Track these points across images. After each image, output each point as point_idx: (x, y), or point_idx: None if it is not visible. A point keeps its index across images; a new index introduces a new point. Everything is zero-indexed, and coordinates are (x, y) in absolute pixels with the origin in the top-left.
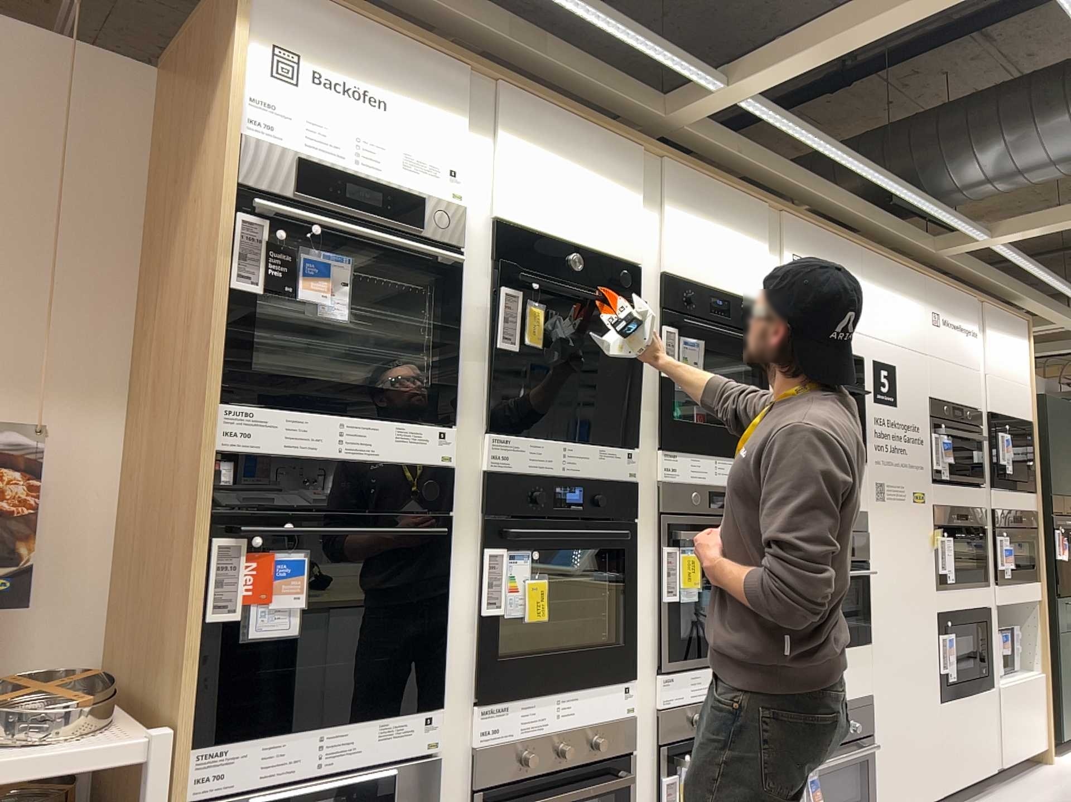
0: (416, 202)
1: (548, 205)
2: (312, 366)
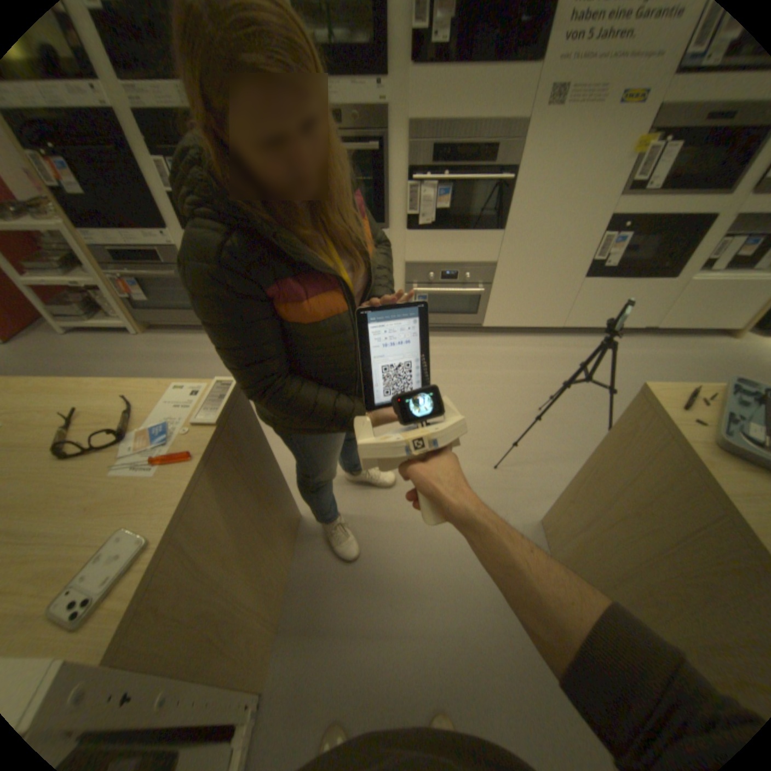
0: None
1: None
2: None
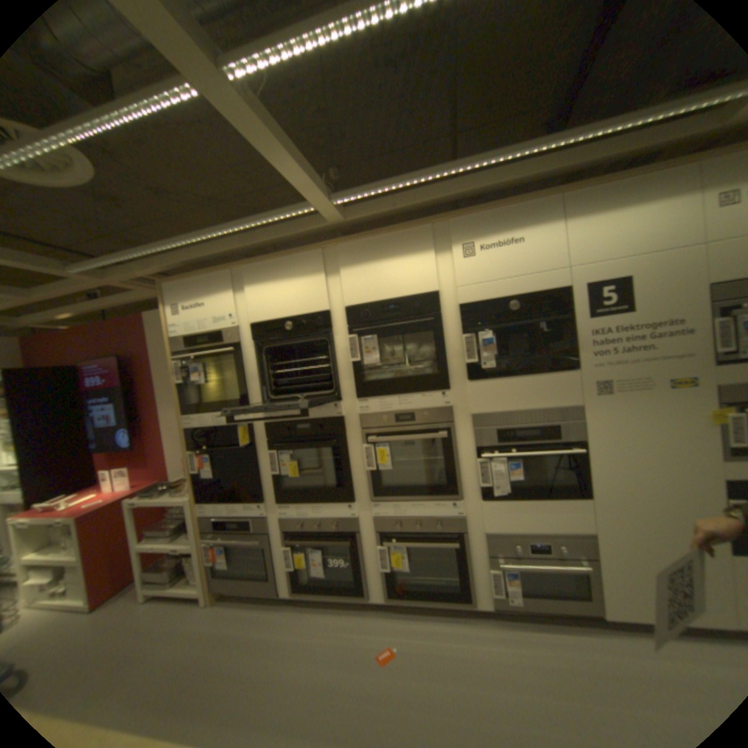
0: (216, 333)
1: (271, 304)
2: (207, 398)
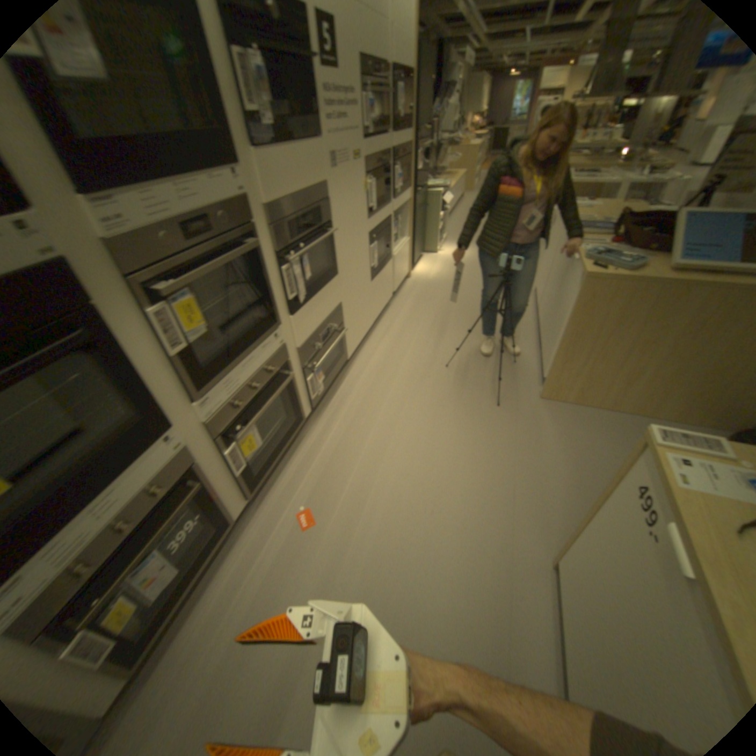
0: None
1: None
2: None
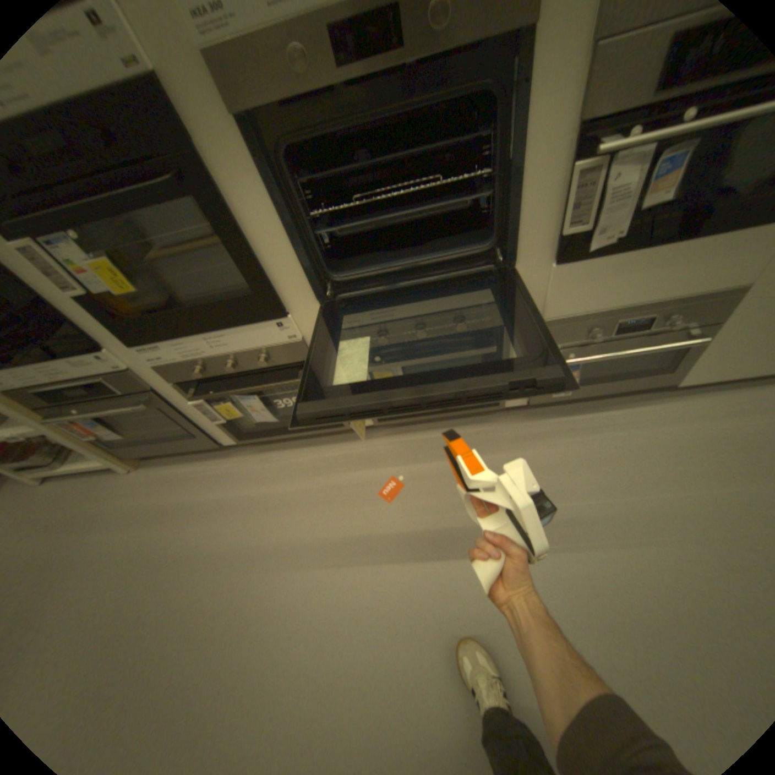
0: None
1: None
2: None
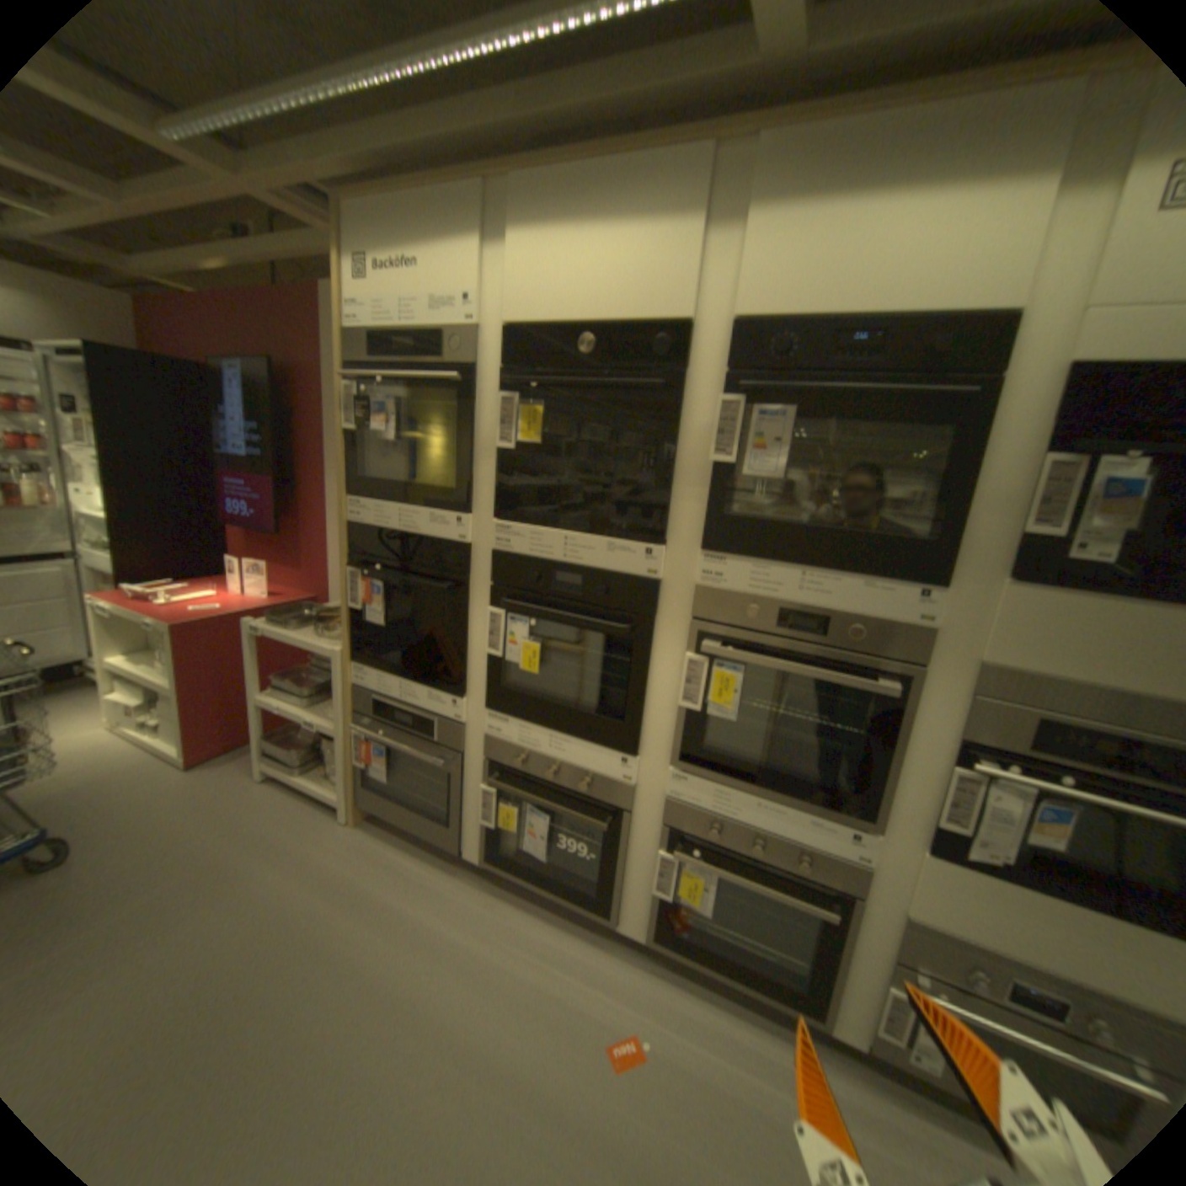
0: (430, 332)
1: (558, 281)
2: (396, 471)
